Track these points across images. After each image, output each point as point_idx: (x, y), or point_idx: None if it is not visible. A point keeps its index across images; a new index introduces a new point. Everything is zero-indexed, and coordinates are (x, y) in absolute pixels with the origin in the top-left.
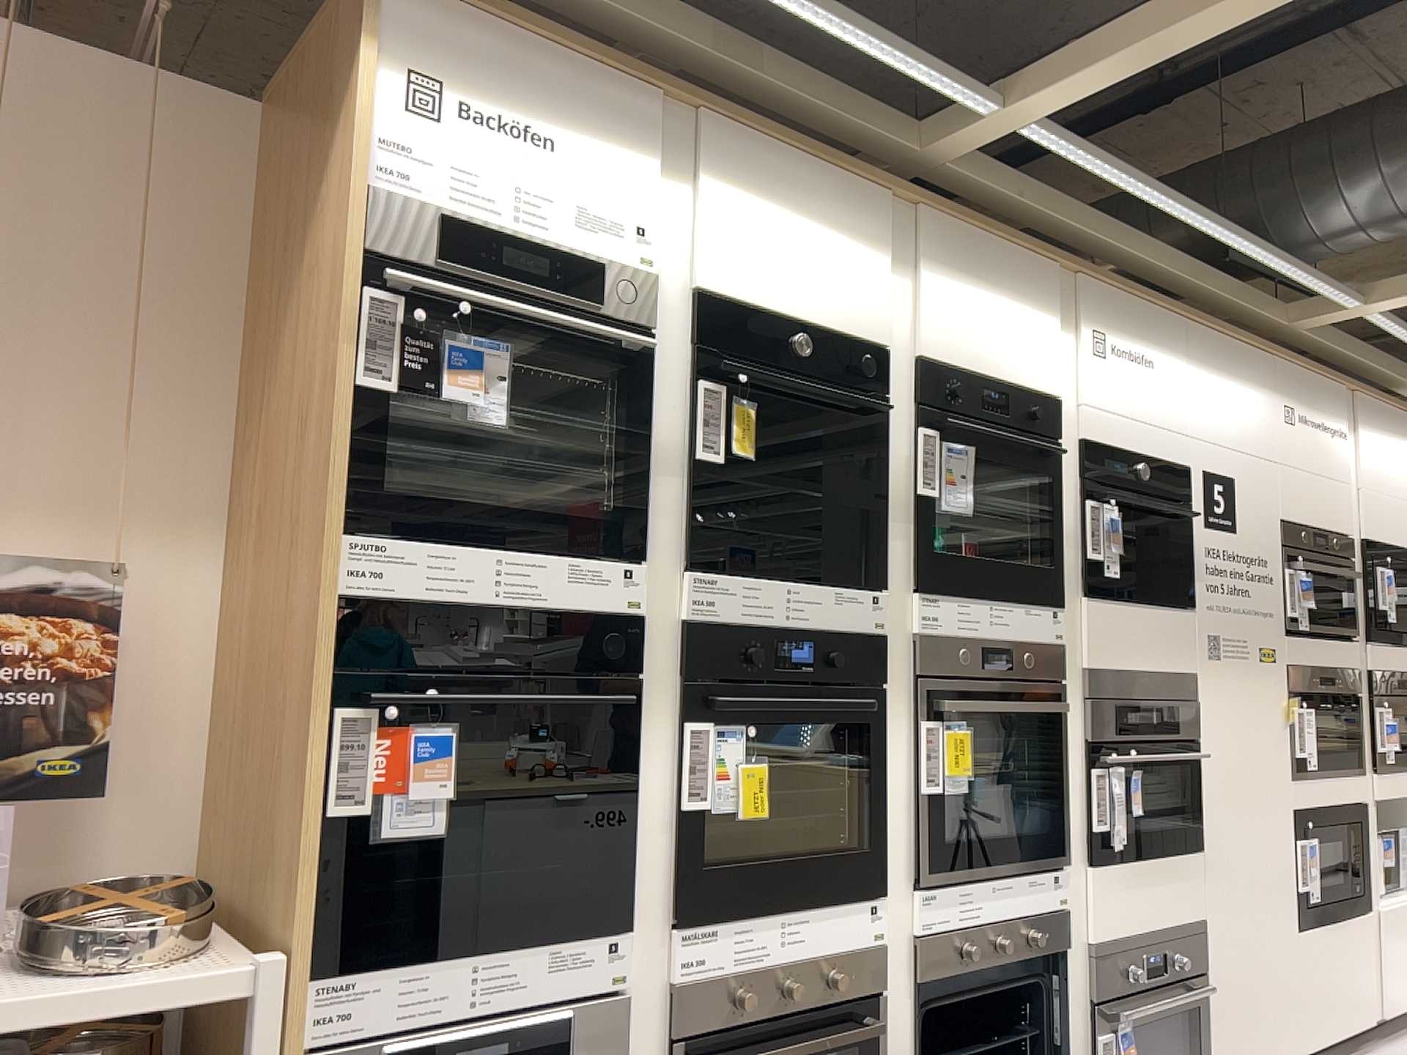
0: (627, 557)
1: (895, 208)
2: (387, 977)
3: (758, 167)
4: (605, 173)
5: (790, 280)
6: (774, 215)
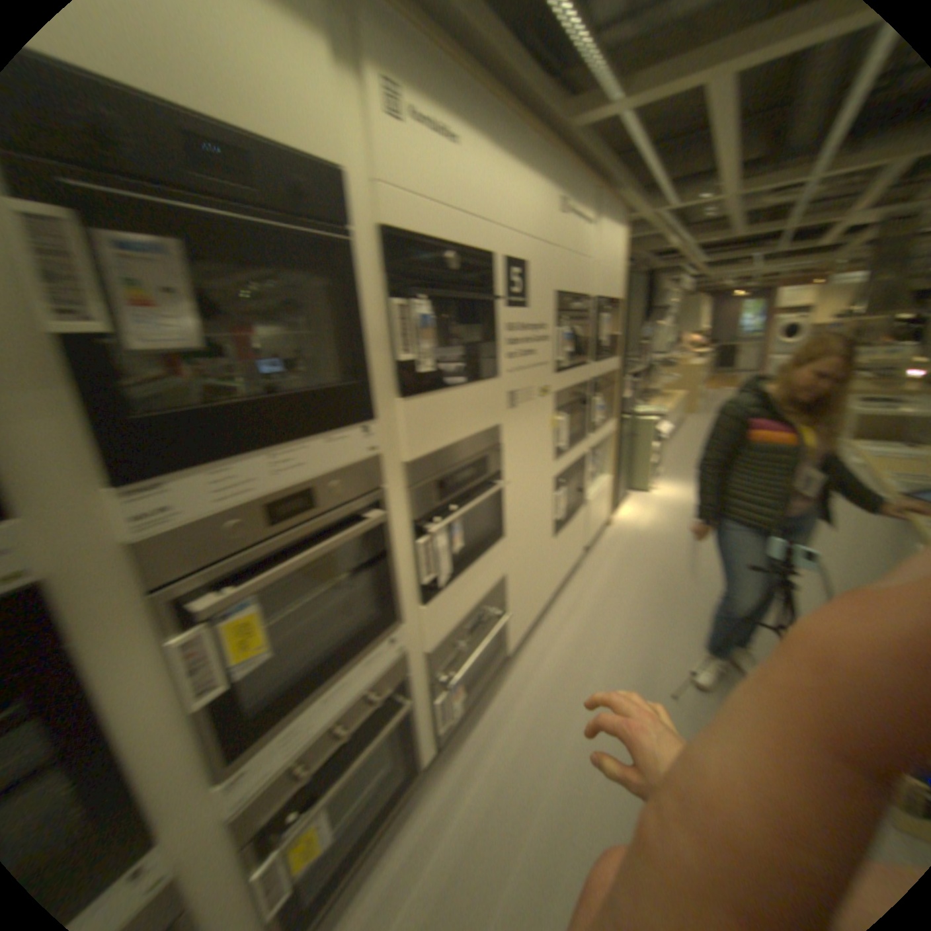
0: None
1: None
2: None
3: None
4: None
5: None
6: None
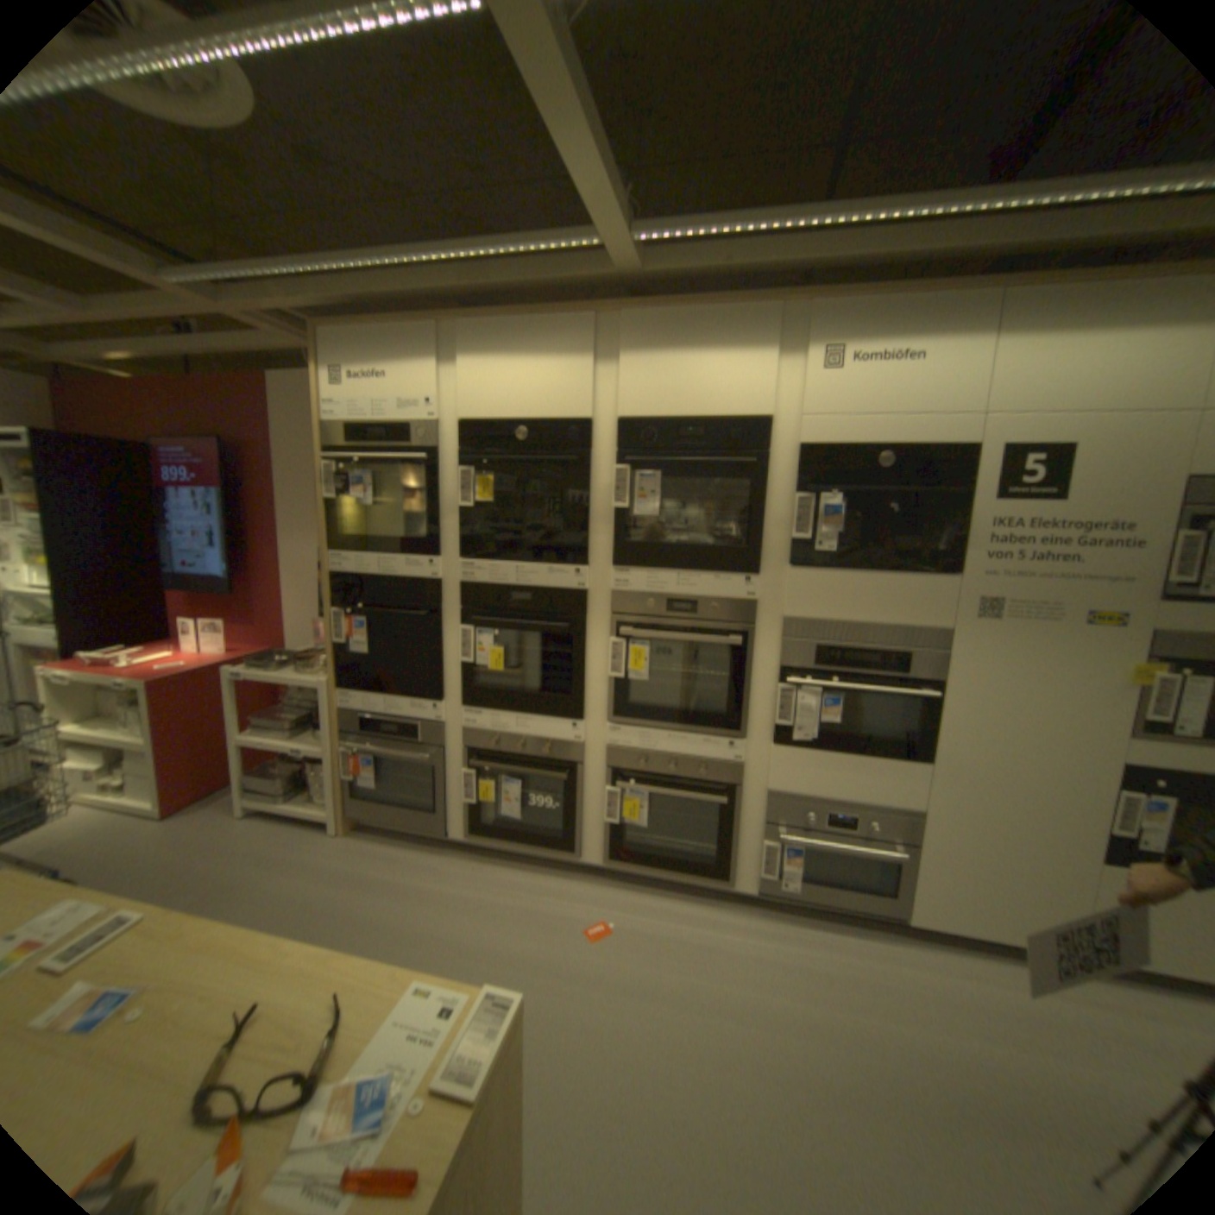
0: (428, 558)
1: (604, 311)
2: (351, 703)
3: (492, 329)
4: (404, 371)
5: (517, 393)
6: (505, 354)
